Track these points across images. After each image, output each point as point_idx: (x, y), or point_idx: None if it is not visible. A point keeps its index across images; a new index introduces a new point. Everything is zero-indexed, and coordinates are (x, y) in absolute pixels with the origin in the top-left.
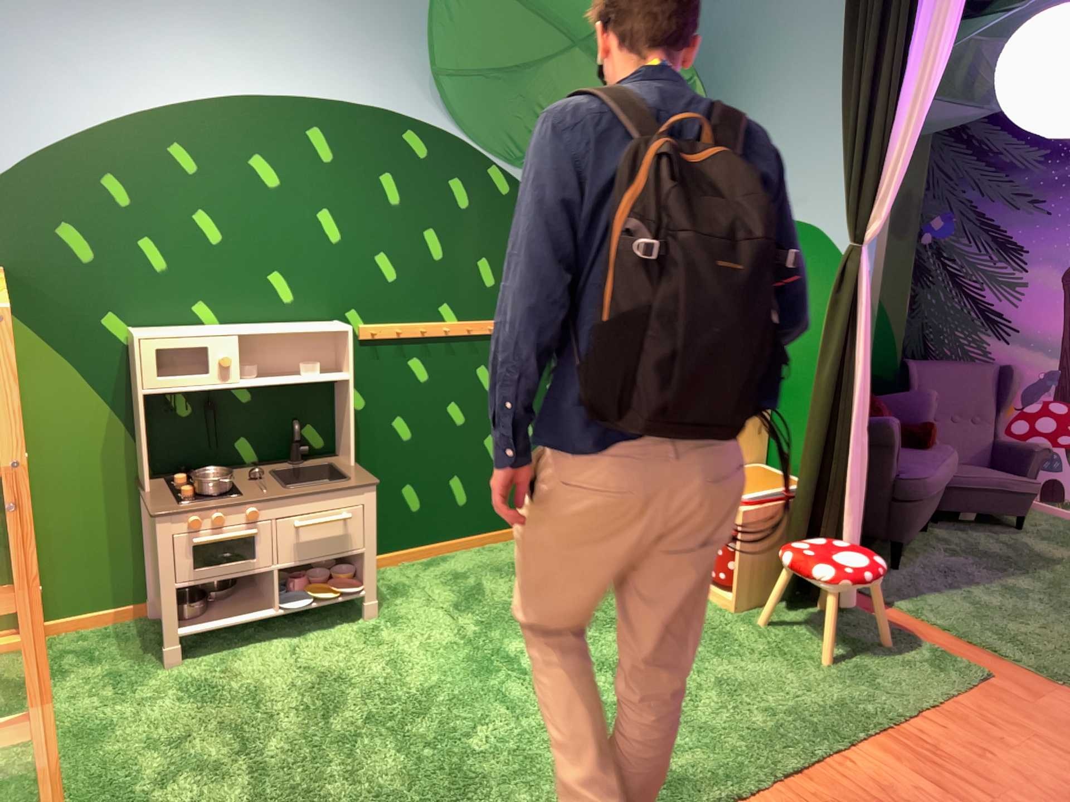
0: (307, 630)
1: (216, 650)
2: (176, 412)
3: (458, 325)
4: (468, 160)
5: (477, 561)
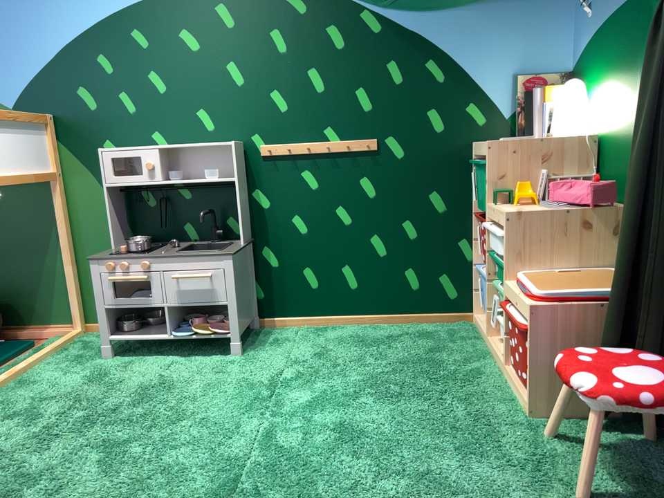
0: (188, 357)
1: (130, 357)
2: (142, 203)
3: (339, 142)
4: (340, 5)
5: (353, 335)
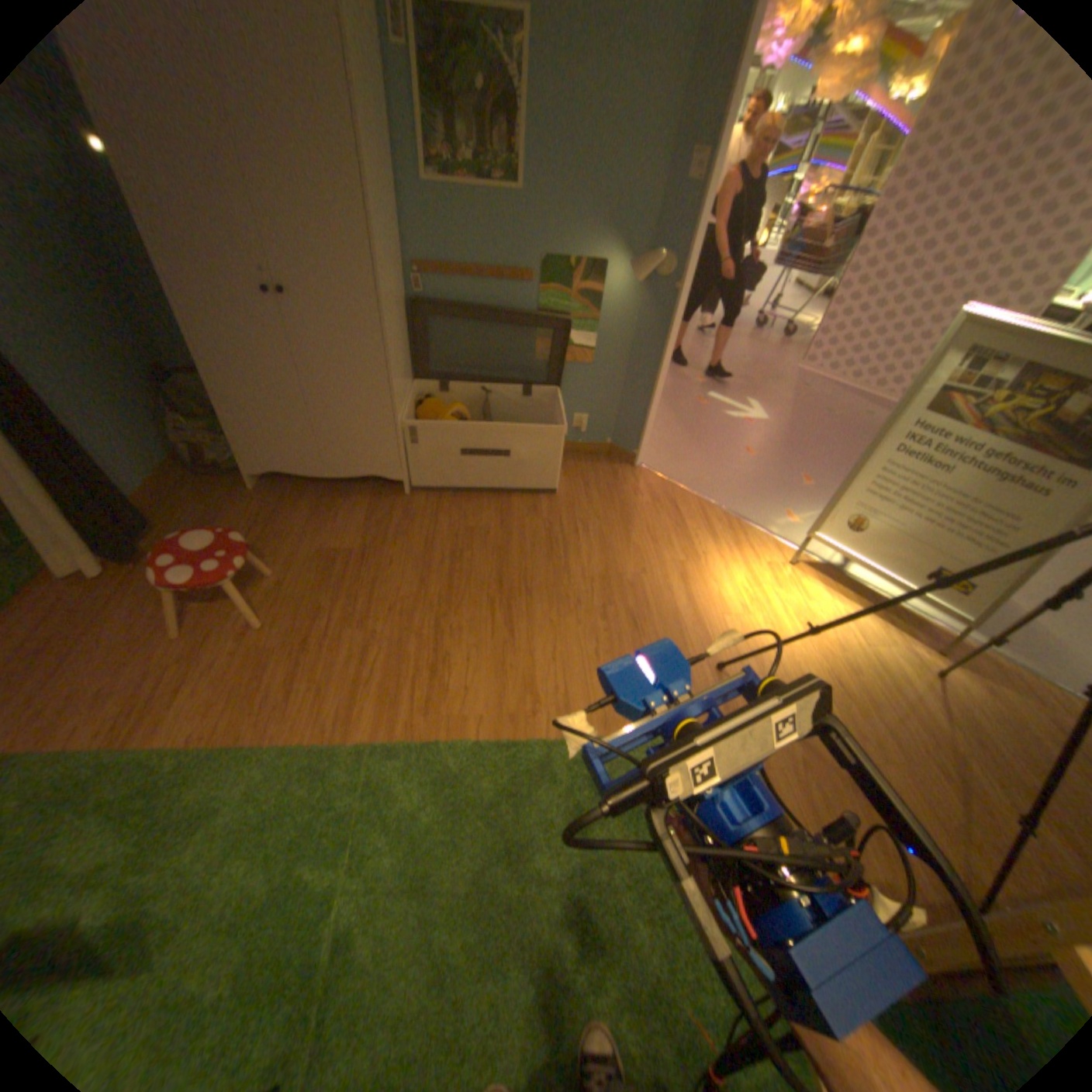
0: None
1: None
2: None
3: None
4: None
5: None
